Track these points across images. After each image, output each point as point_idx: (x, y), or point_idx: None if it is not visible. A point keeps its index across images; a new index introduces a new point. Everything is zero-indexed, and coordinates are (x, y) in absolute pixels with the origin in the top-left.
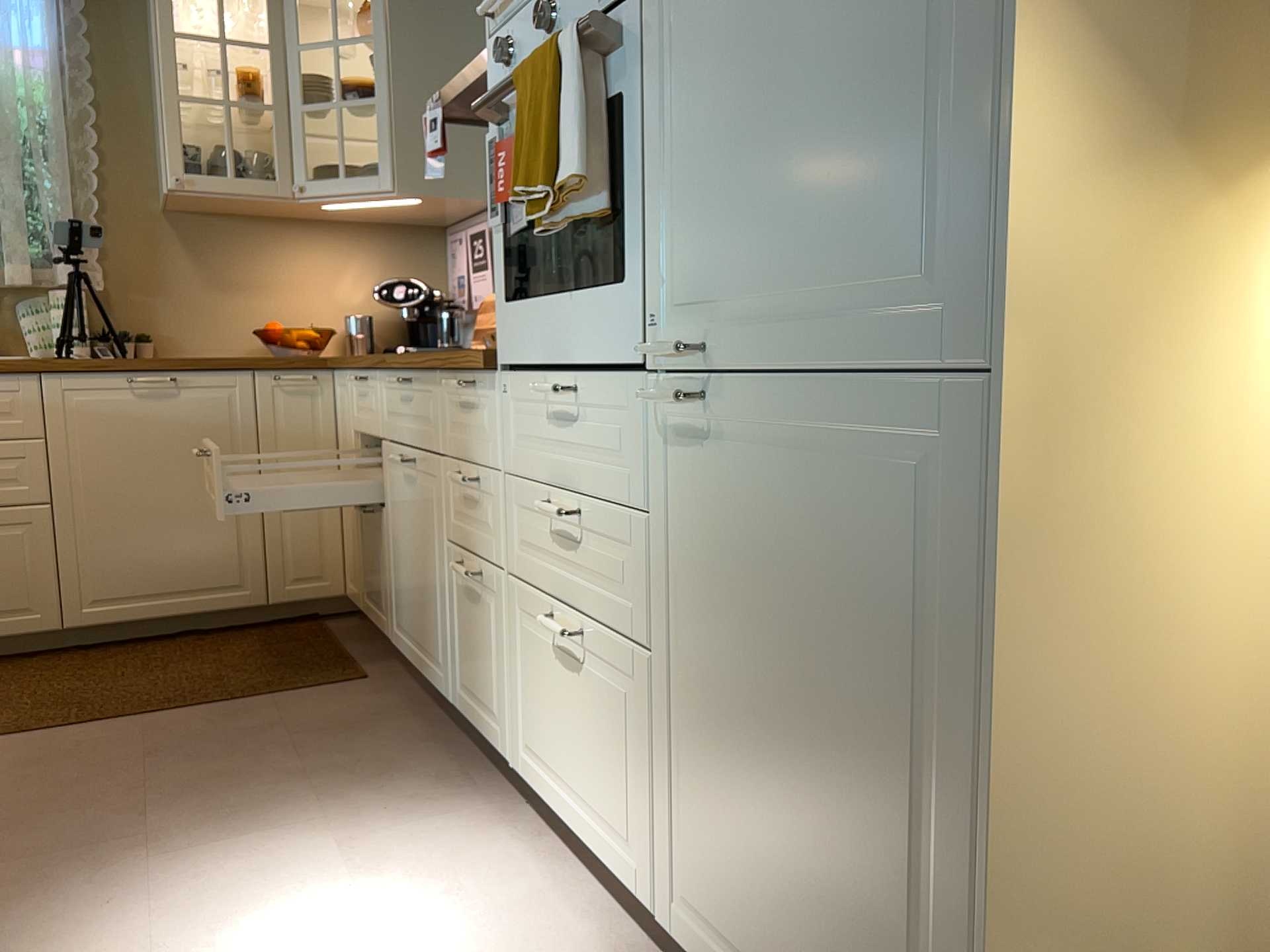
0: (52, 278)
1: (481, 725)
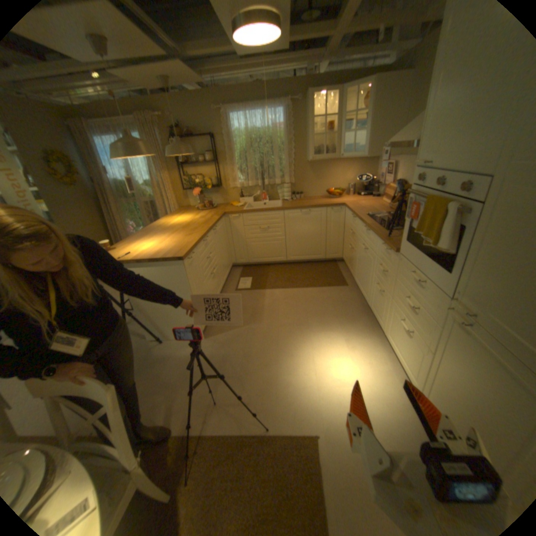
0: (283, 180)
1: (376, 318)
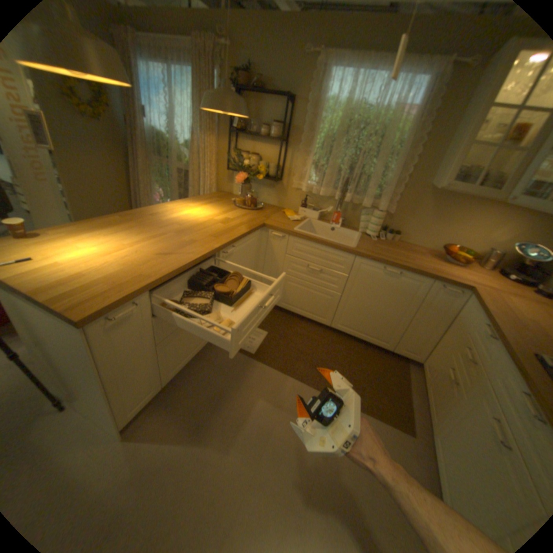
0: (378, 203)
1: None
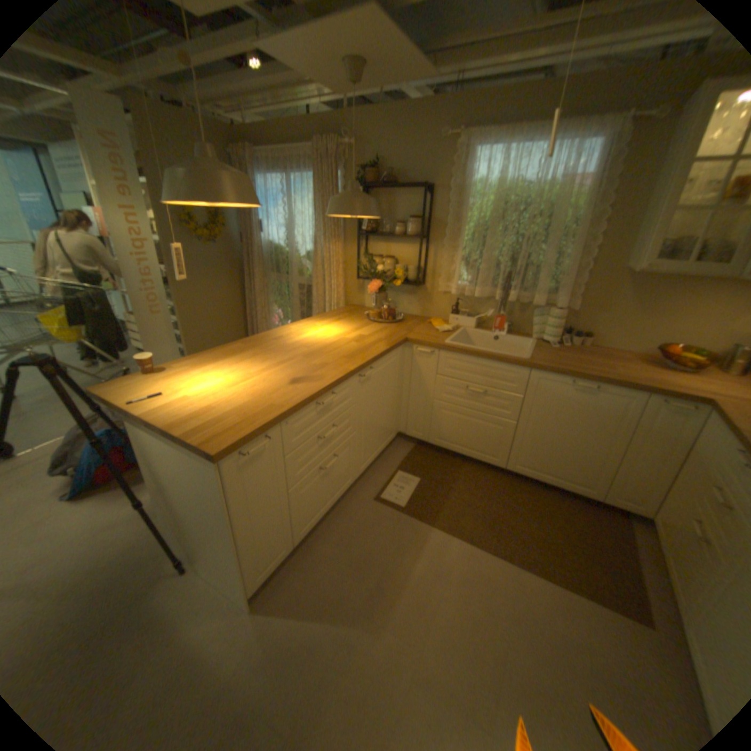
0: (554, 299)
1: None
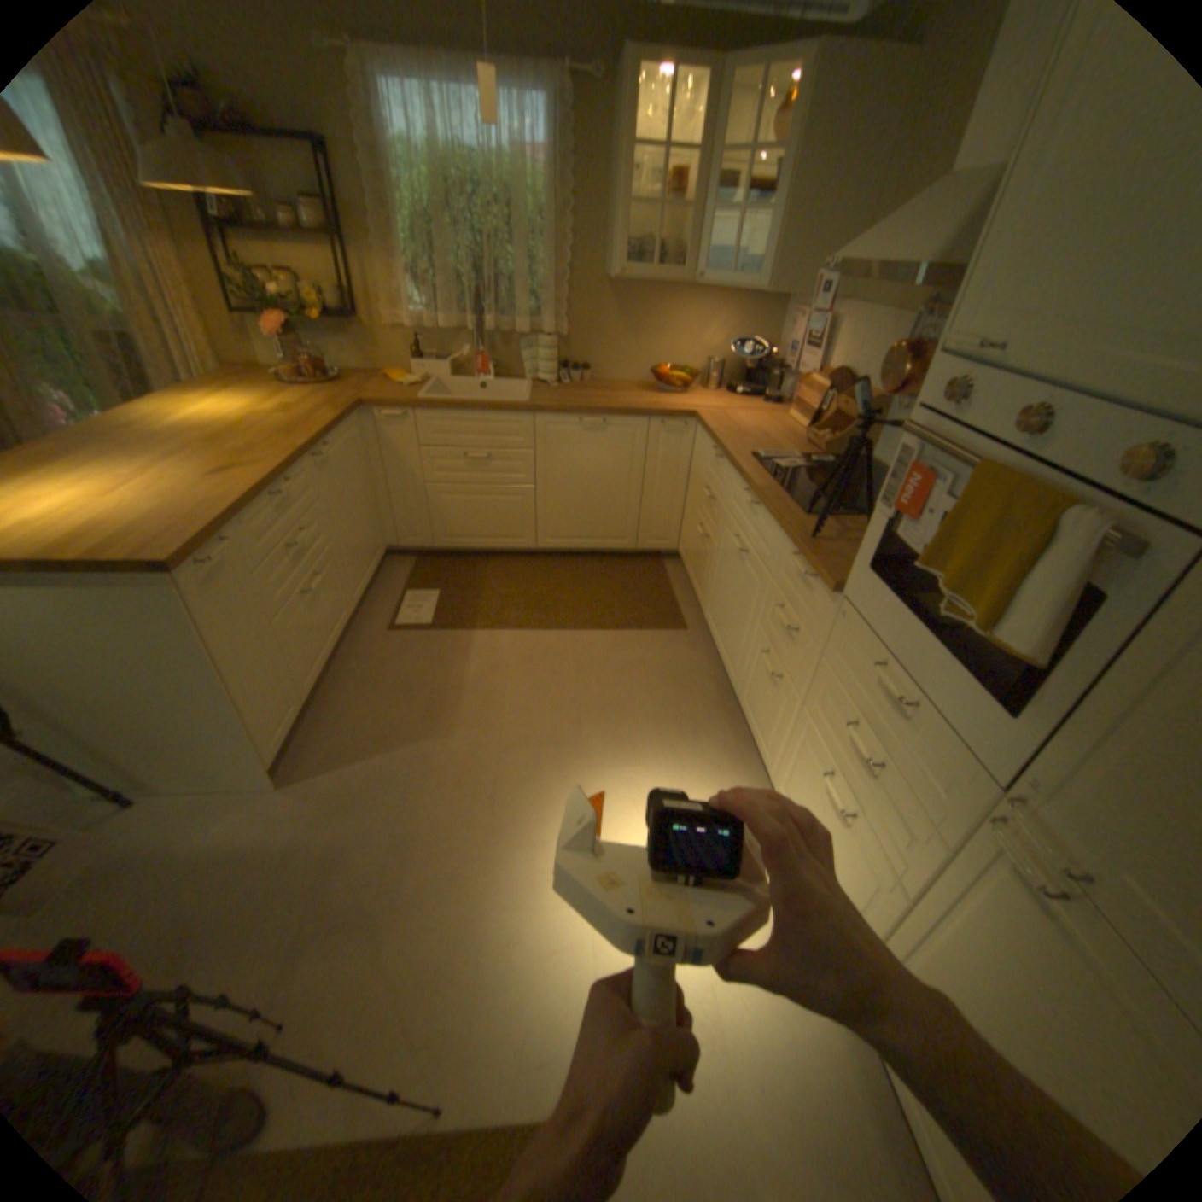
0: (539, 325)
1: (753, 734)
